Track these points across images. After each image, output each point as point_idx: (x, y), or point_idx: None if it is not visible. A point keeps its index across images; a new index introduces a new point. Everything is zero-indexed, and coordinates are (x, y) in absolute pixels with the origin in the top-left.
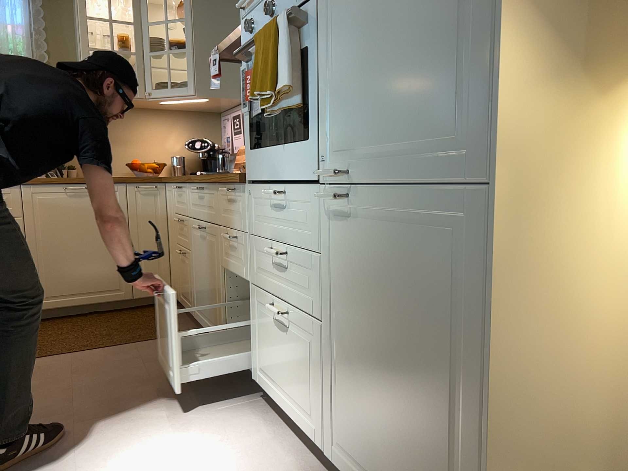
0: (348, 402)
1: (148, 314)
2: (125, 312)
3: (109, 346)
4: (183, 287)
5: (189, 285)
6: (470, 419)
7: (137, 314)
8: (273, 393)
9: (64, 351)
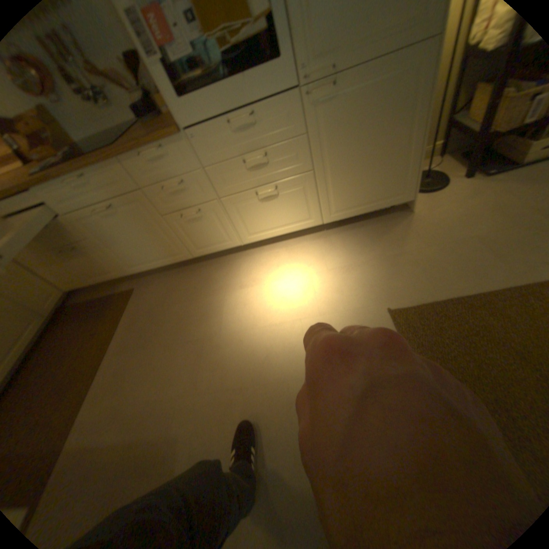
0: (337, 190)
1: (73, 315)
2: (52, 332)
3: (112, 334)
4: (87, 275)
5: (101, 265)
6: (411, 143)
7: (65, 322)
8: (266, 236)
9: (92, 366)
